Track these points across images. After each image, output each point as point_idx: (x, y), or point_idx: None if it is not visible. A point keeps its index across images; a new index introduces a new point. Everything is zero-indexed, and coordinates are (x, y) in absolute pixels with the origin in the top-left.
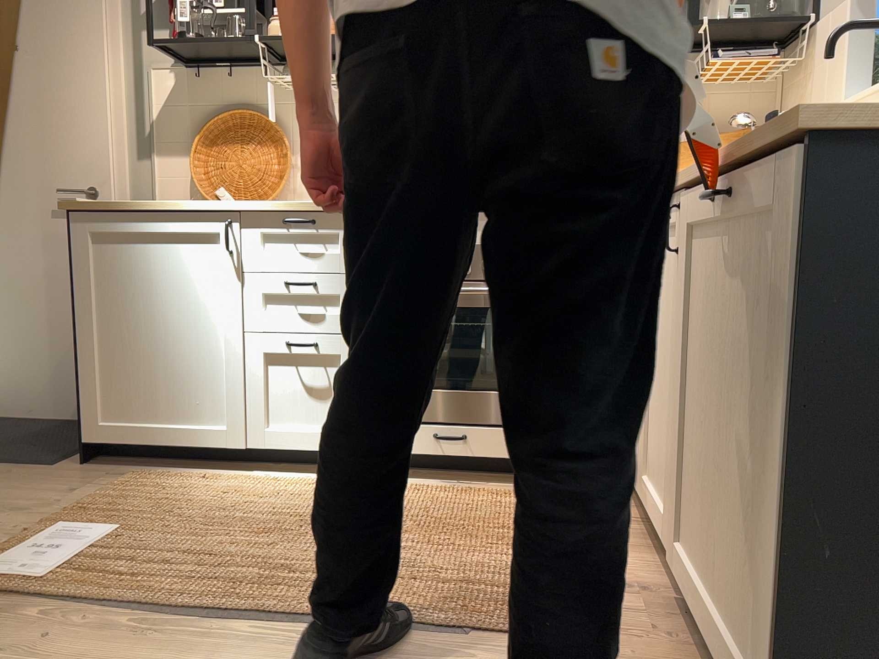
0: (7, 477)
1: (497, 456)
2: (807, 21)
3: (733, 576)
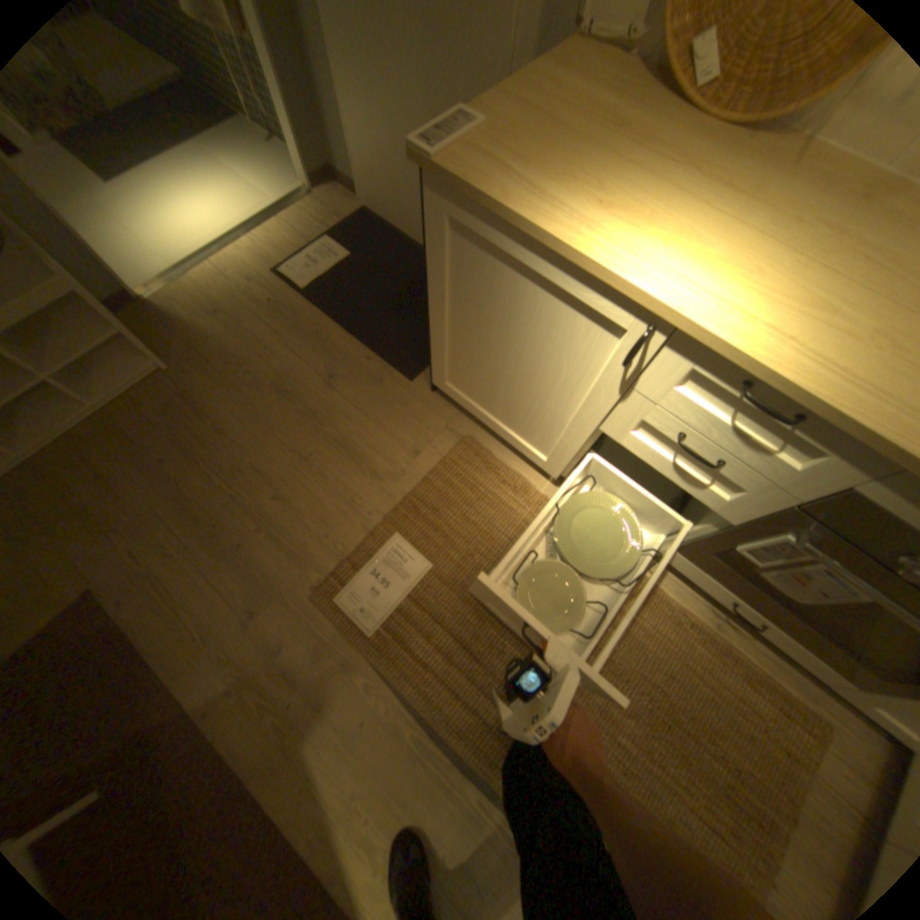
0: (379, 392)
1: (785, 651)
2: None
3: None
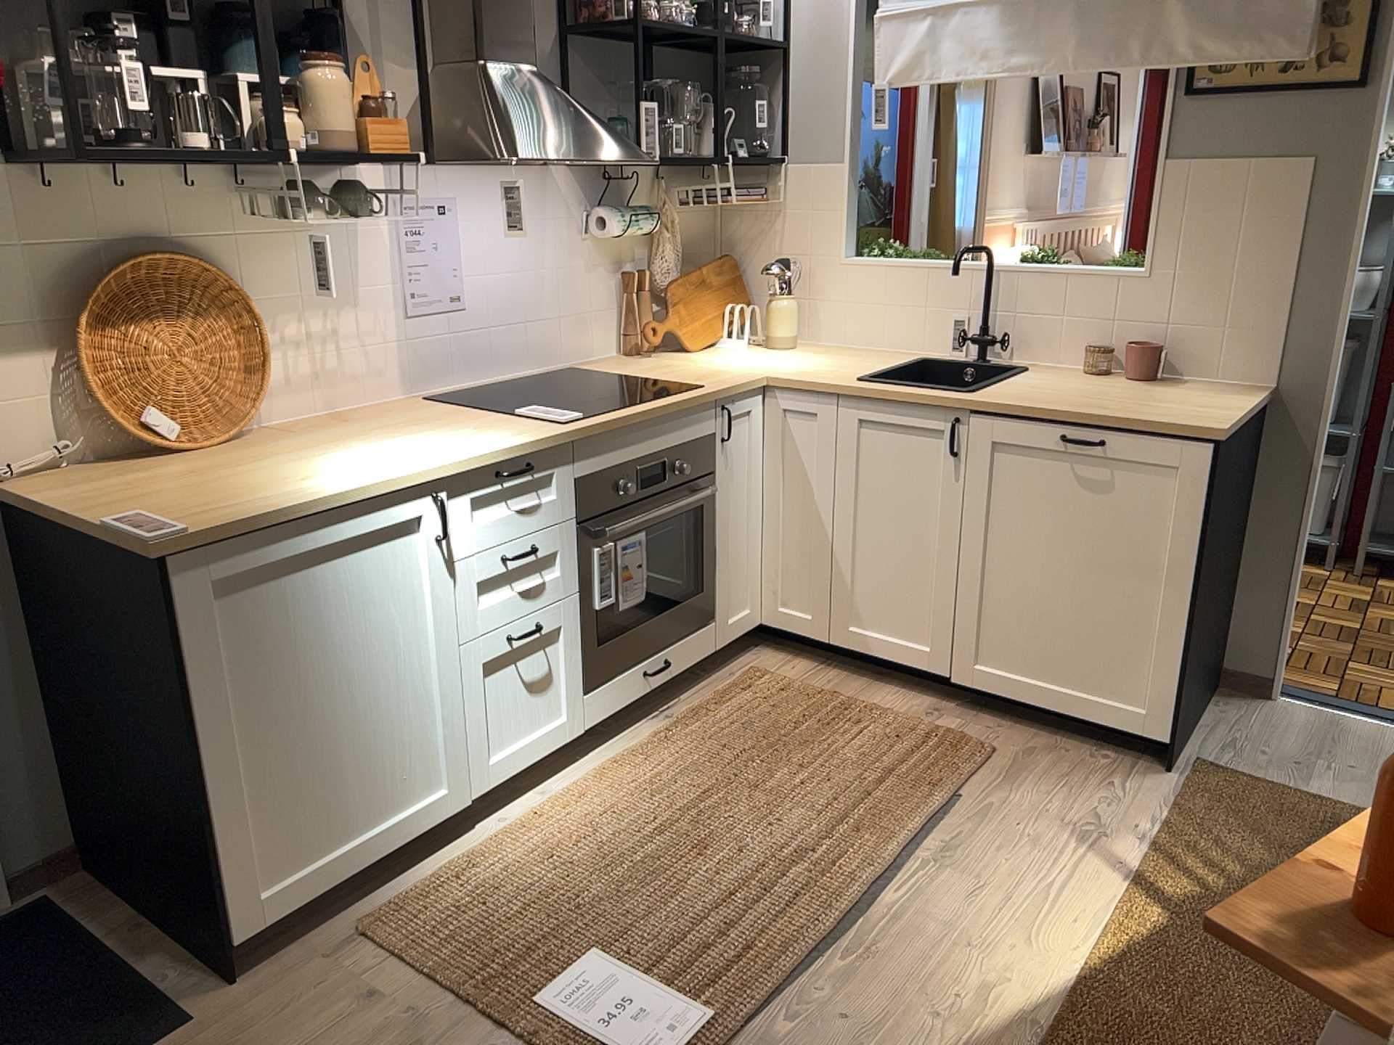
0: None
1: (689, 667)
2: (784, 162)
3: (1082, 664)
